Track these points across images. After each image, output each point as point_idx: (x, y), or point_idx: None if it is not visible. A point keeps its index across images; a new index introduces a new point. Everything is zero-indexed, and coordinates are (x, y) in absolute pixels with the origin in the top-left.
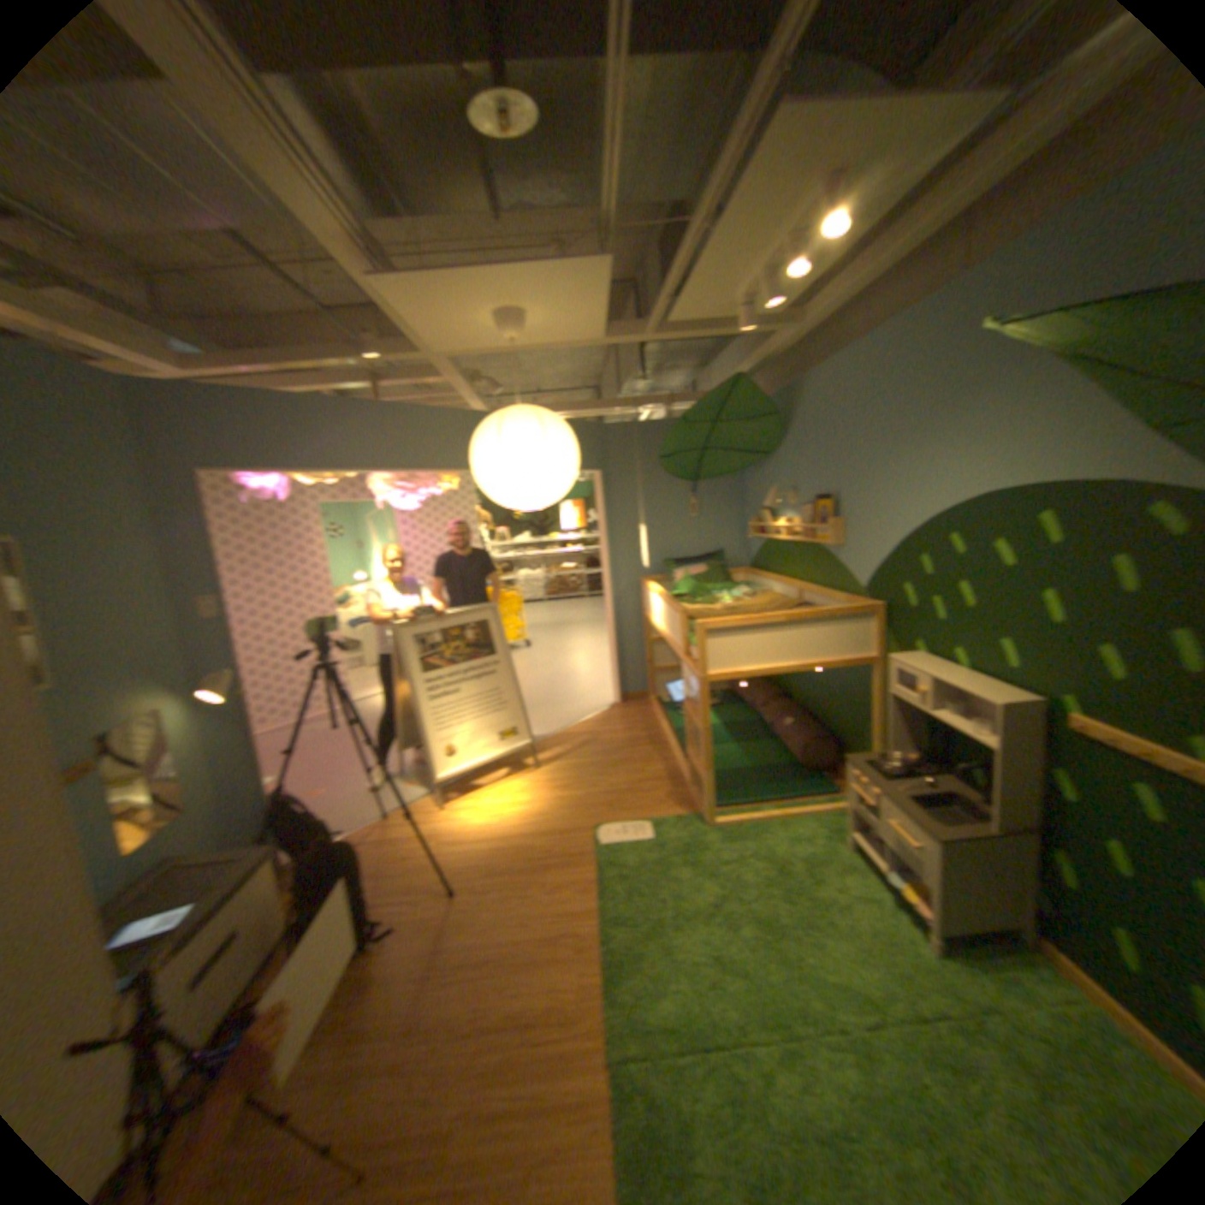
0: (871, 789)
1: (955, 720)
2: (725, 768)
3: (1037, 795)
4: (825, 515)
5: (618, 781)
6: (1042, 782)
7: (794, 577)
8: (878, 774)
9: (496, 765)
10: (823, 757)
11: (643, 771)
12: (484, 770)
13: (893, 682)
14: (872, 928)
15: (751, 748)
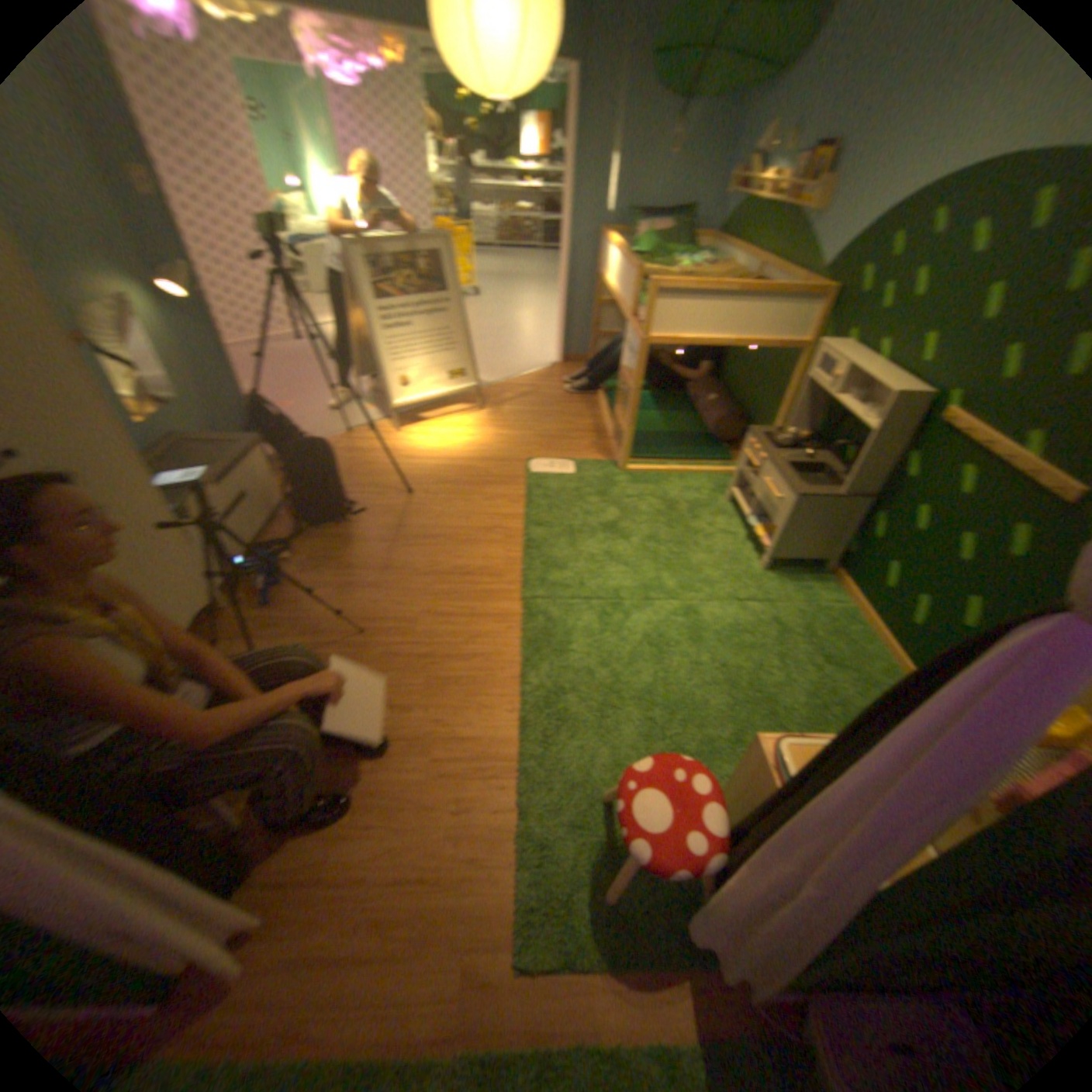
0: (761, 454)
1: (853, 405)
2: (645, 430)
3: (888, 471)
4: (821, 170)
5: (553, 429)
6: (897, 462)
7: (762, 249)
8: (771, 444)
9: (448, 402)
10: (730, 431)
11: (576, 424)
12: (437, 405)
13: (816, 366)
14: (725, 549)
15: (672, 418)
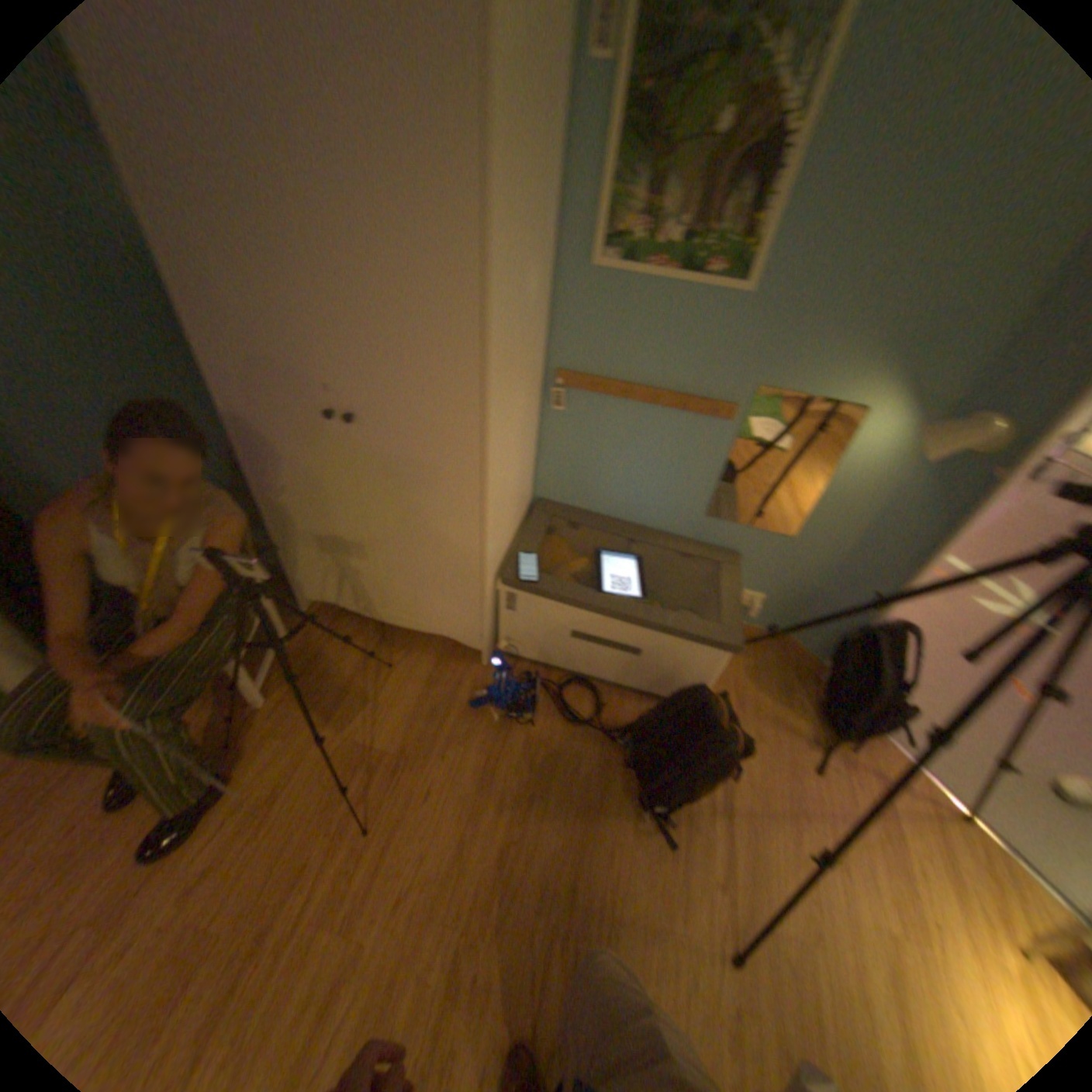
0: None
1: None
2: None
3: None
4: None
5: None
6: None
7: None
8: None
9: None
10: None
11: None
12: None
13: None
14: None
15: None
